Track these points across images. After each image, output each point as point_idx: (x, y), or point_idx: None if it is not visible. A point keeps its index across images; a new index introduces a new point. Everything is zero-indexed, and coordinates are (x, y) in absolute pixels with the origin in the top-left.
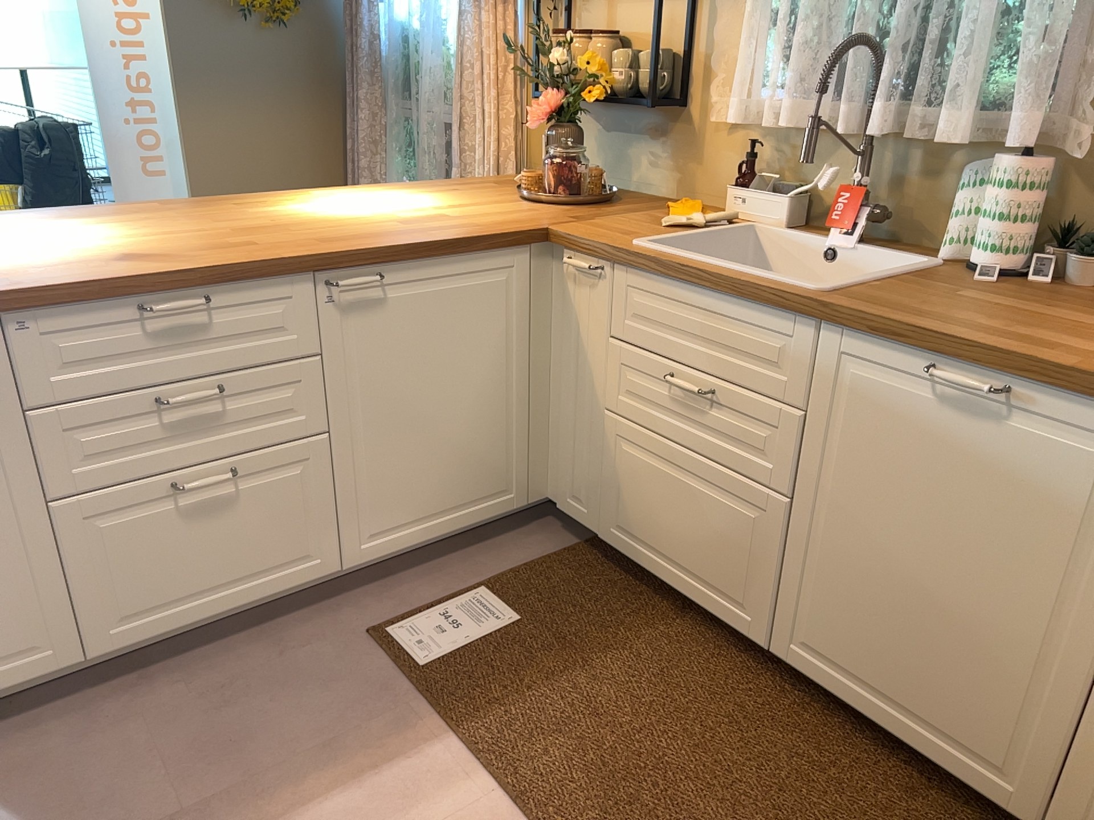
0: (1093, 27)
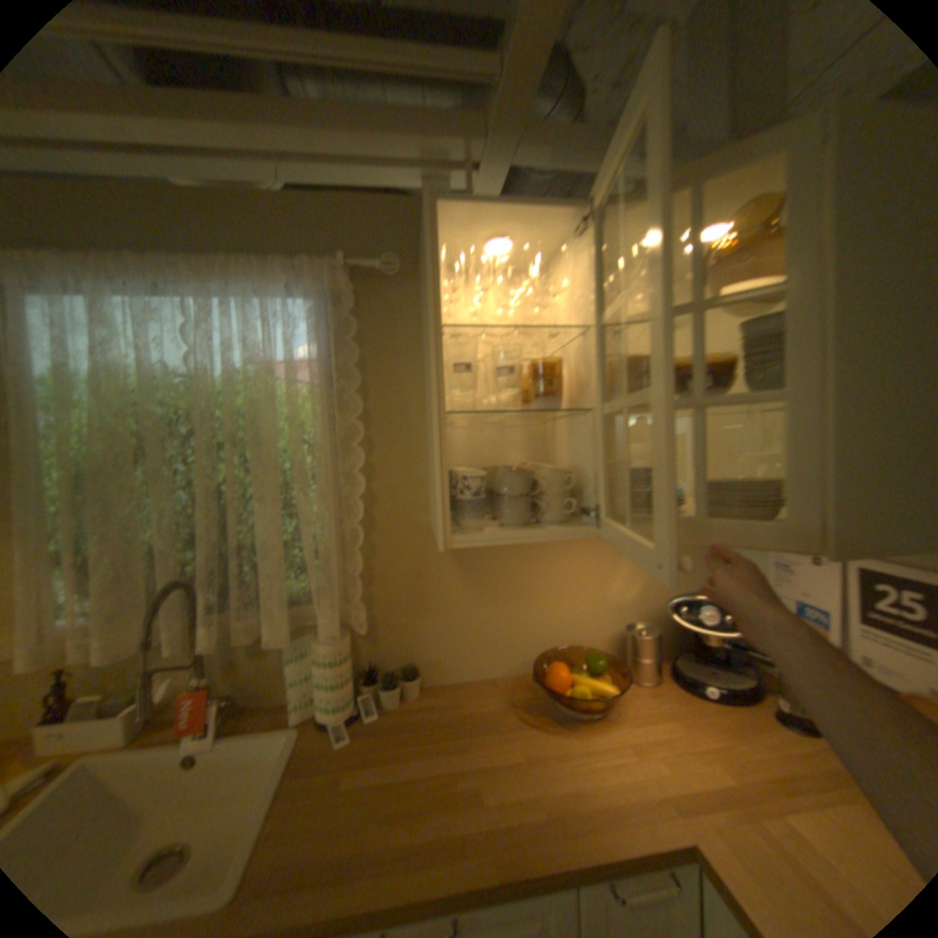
0: (345, 547)
